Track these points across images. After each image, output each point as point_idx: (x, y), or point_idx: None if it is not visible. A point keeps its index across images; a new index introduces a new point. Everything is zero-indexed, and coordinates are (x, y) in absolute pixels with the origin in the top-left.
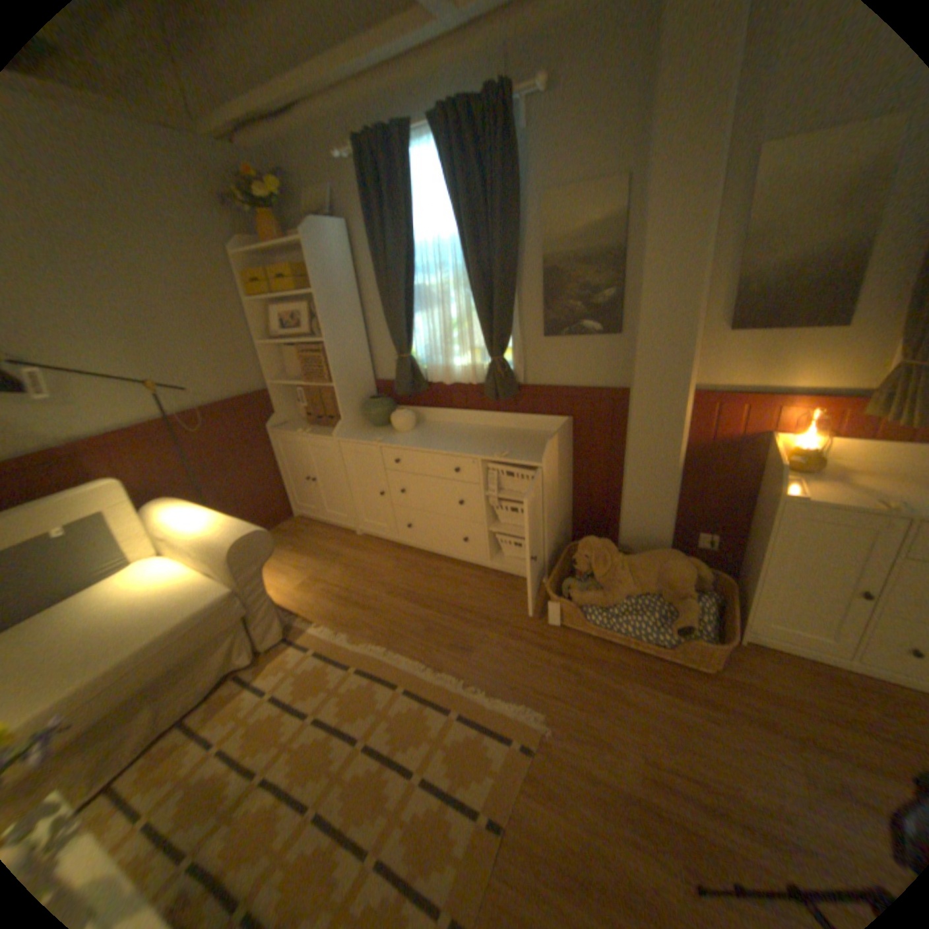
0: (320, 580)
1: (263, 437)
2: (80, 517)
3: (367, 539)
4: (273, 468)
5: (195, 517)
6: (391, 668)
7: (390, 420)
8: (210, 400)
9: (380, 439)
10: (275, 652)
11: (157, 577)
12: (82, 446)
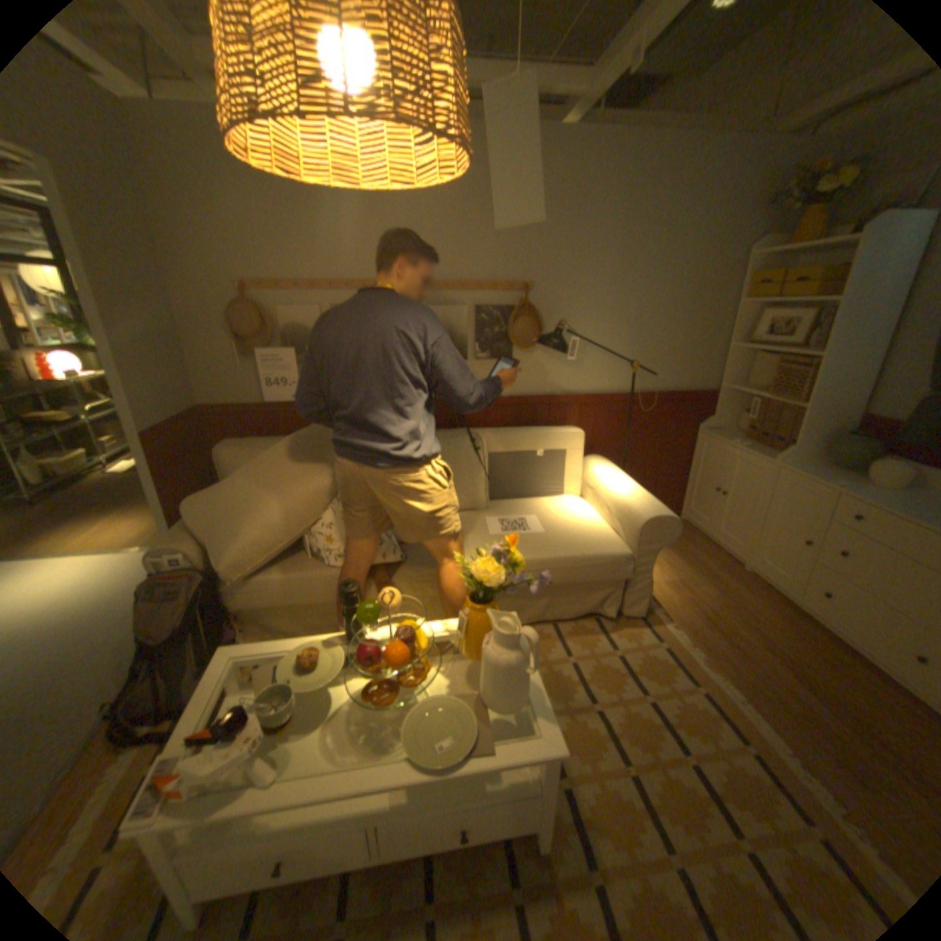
0: (691, 589)
1: (691, 434)
2: (559, 449)
3: (756, 580)
4: (685, 465)
5: (623, 482)
6: (748, 722)
7: (865, 466)
8: (665, 388)
9: (844, 483)
10: (633, 624)
11: (580, 513)
12: (571, 399)
